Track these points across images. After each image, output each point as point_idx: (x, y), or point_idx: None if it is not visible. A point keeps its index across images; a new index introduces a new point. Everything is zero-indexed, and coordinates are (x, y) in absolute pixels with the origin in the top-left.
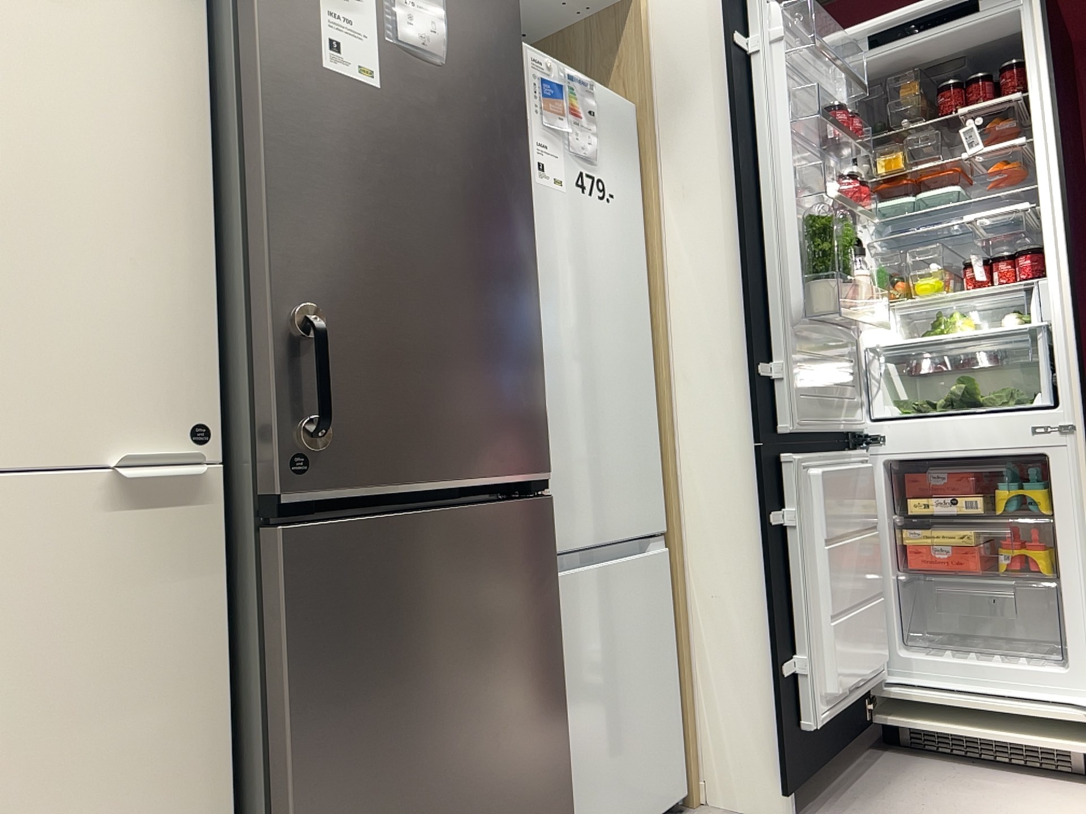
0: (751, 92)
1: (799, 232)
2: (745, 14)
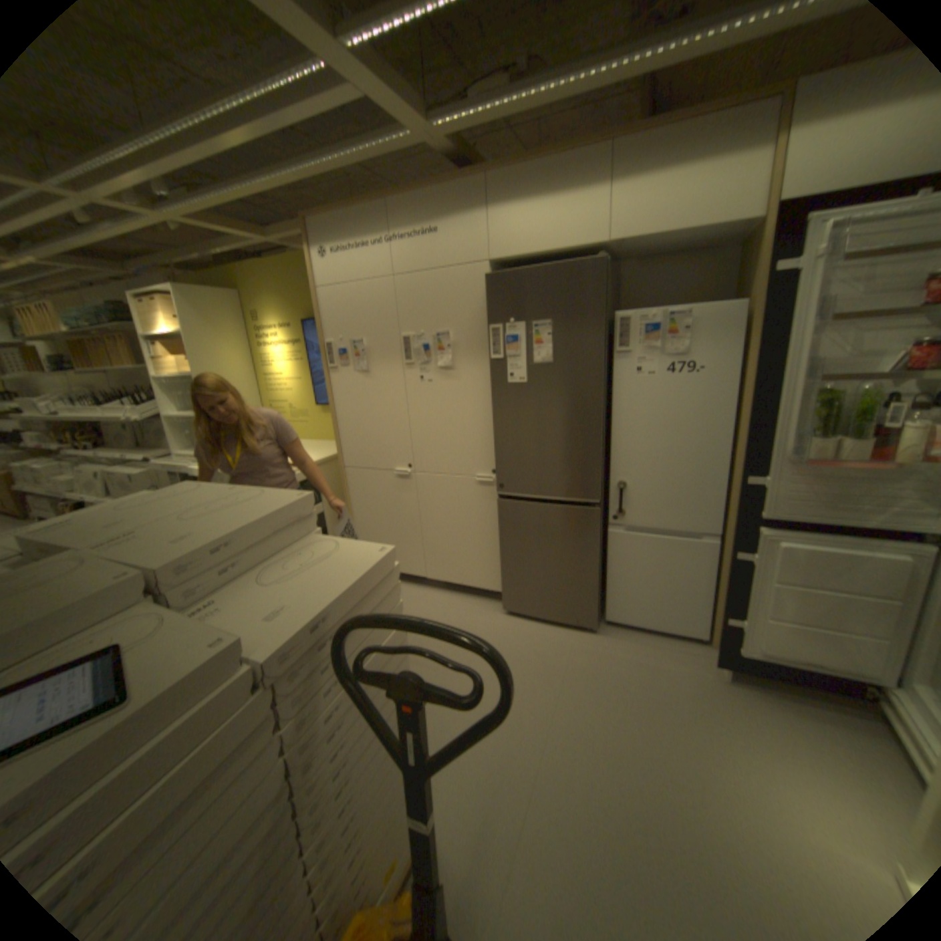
0: (792, 301)
1: (814, 400)
2: (802, 239)
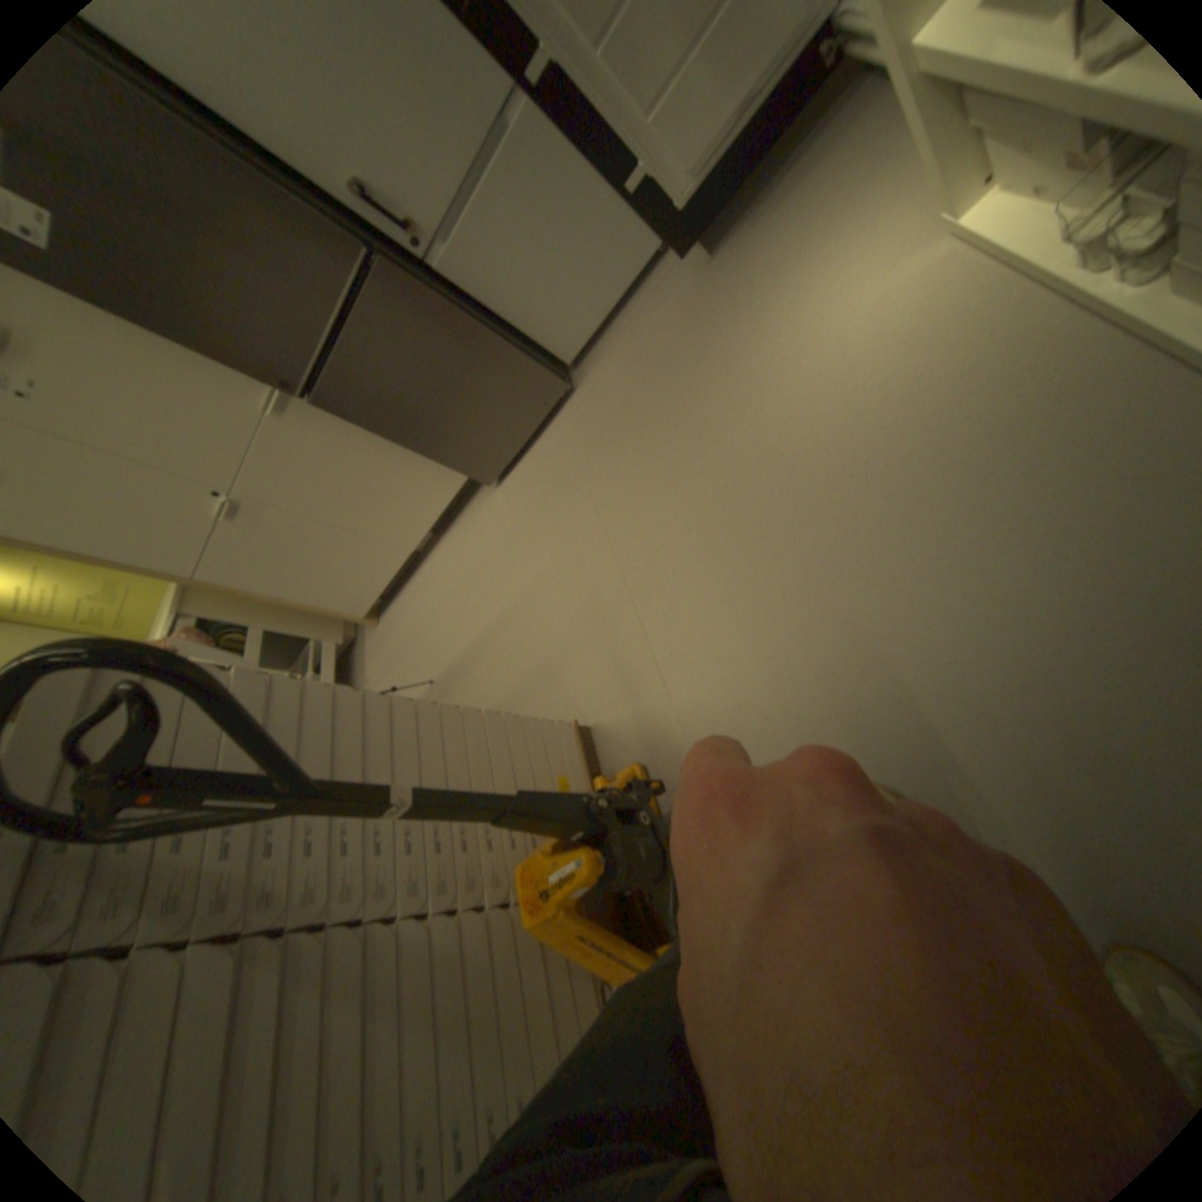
0: None
1: None
2: None
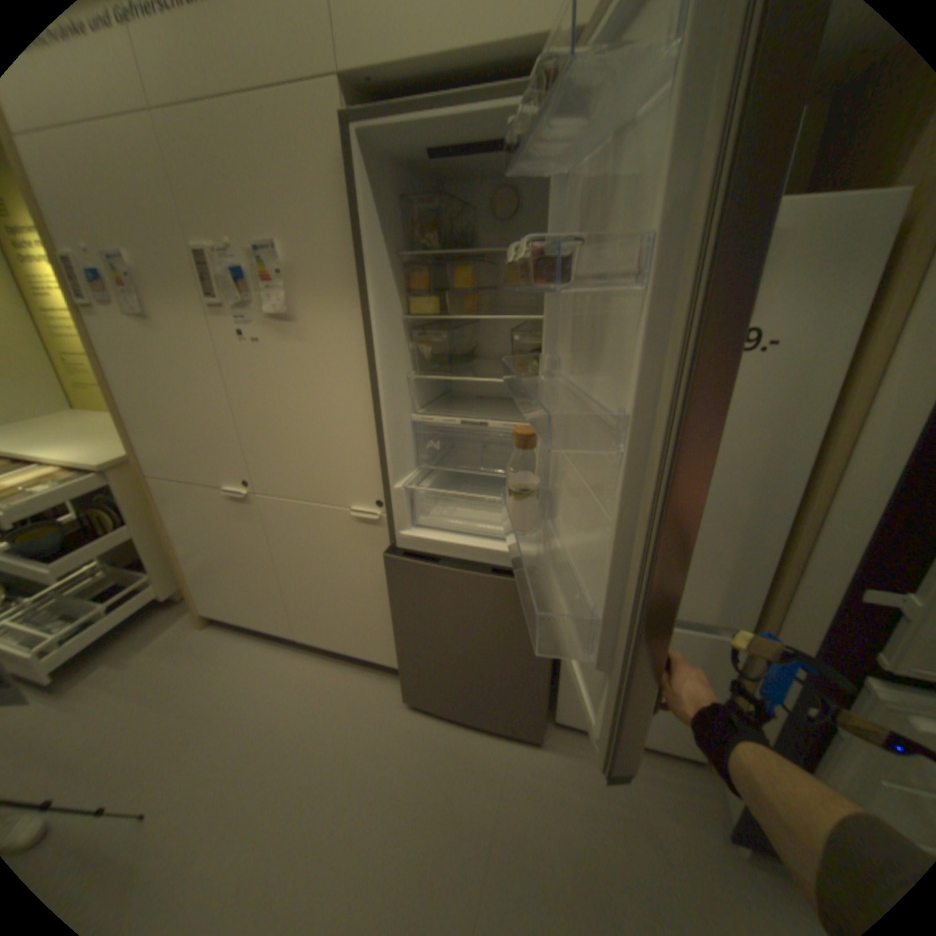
0: None
1: None
2: None
